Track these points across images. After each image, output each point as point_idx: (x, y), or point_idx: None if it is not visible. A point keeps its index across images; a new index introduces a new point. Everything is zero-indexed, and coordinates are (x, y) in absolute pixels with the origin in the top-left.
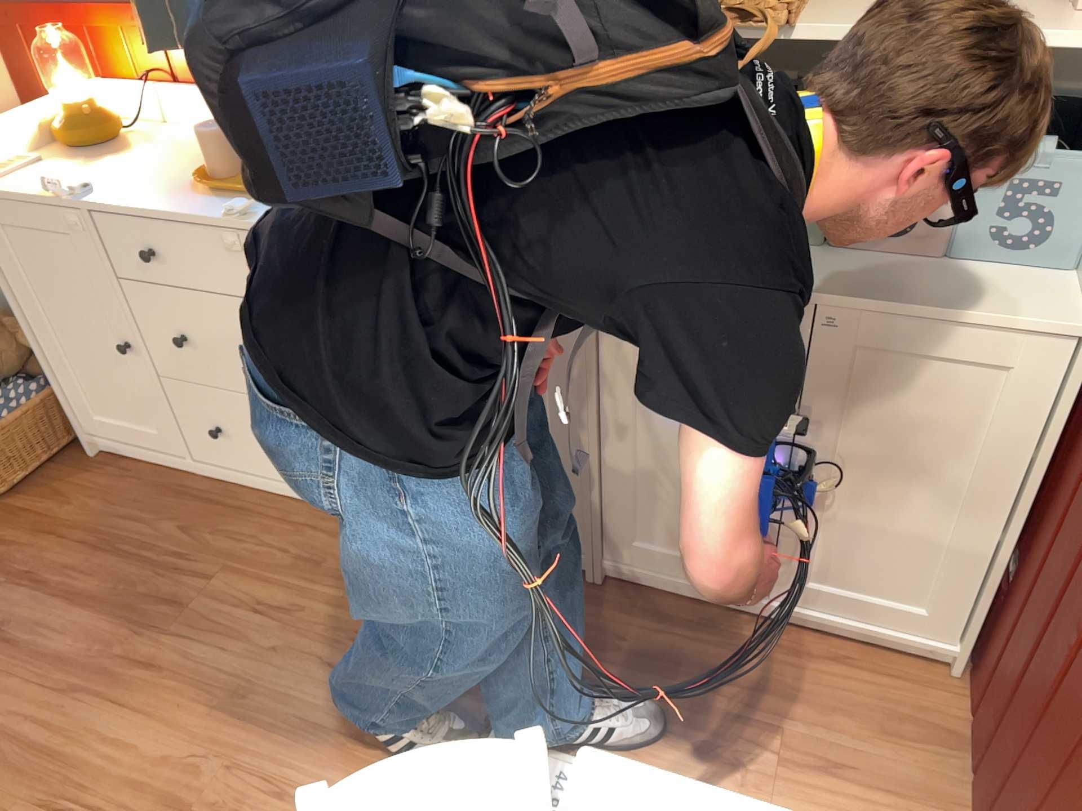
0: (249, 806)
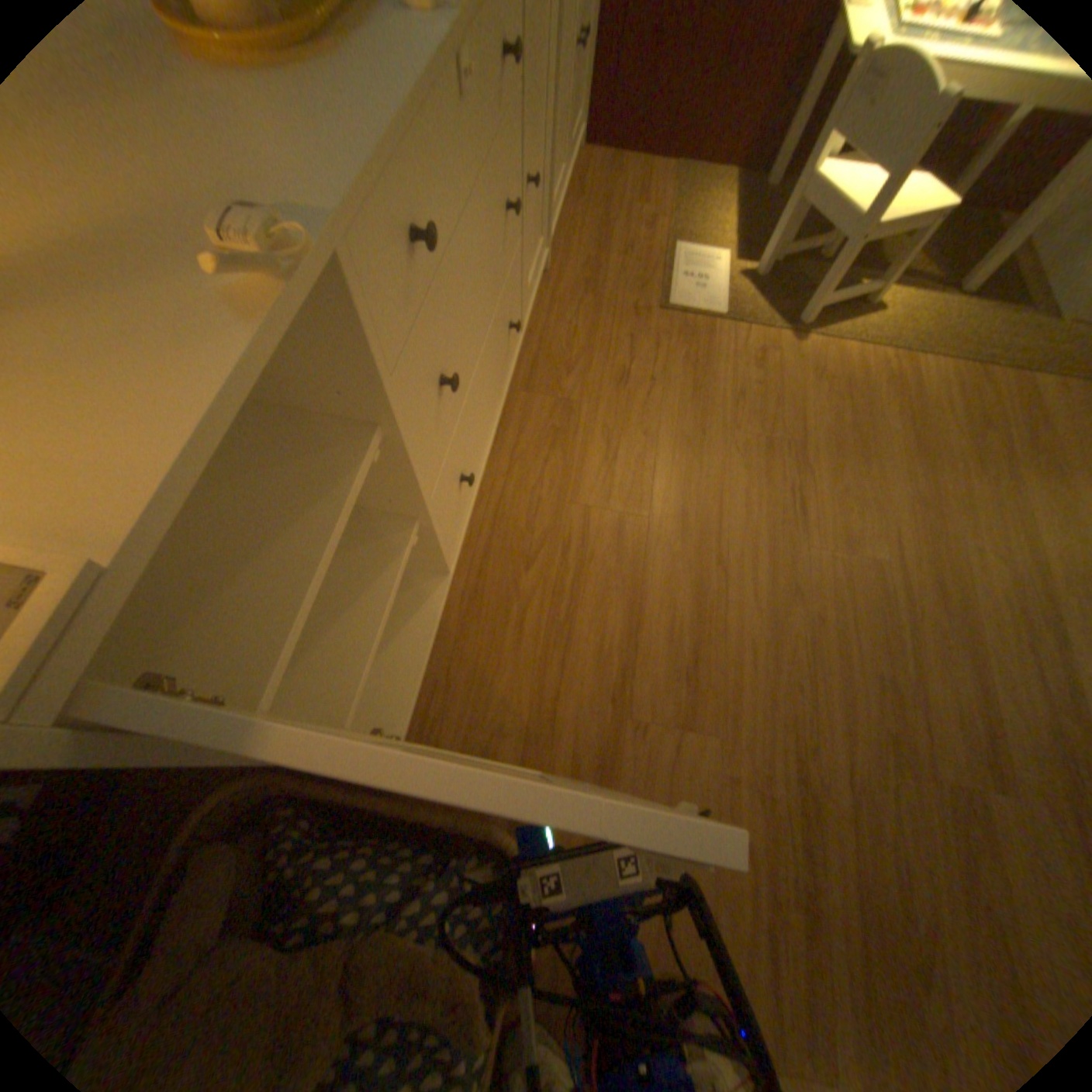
0: (759, 411)
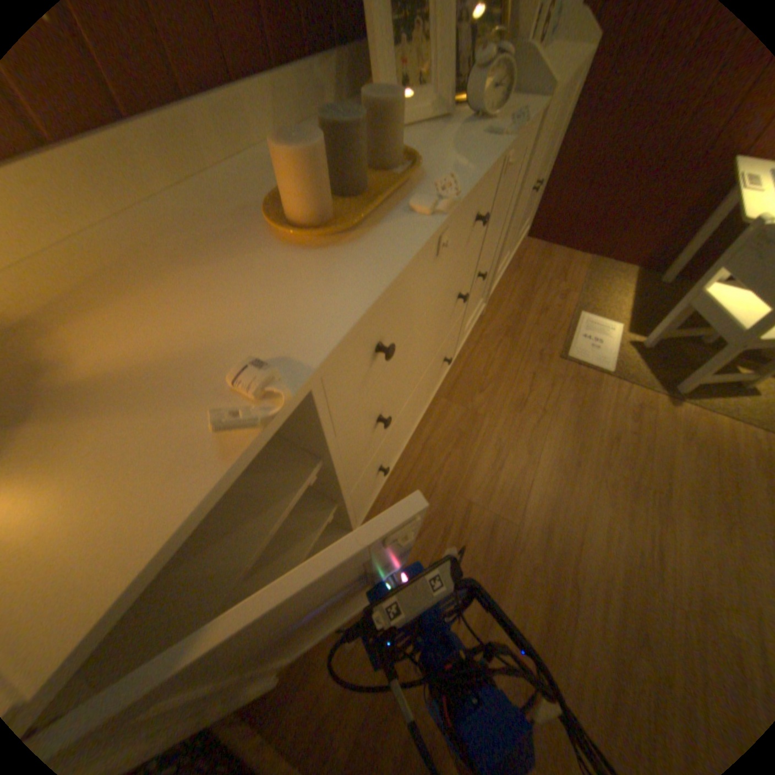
0: (632, 457)
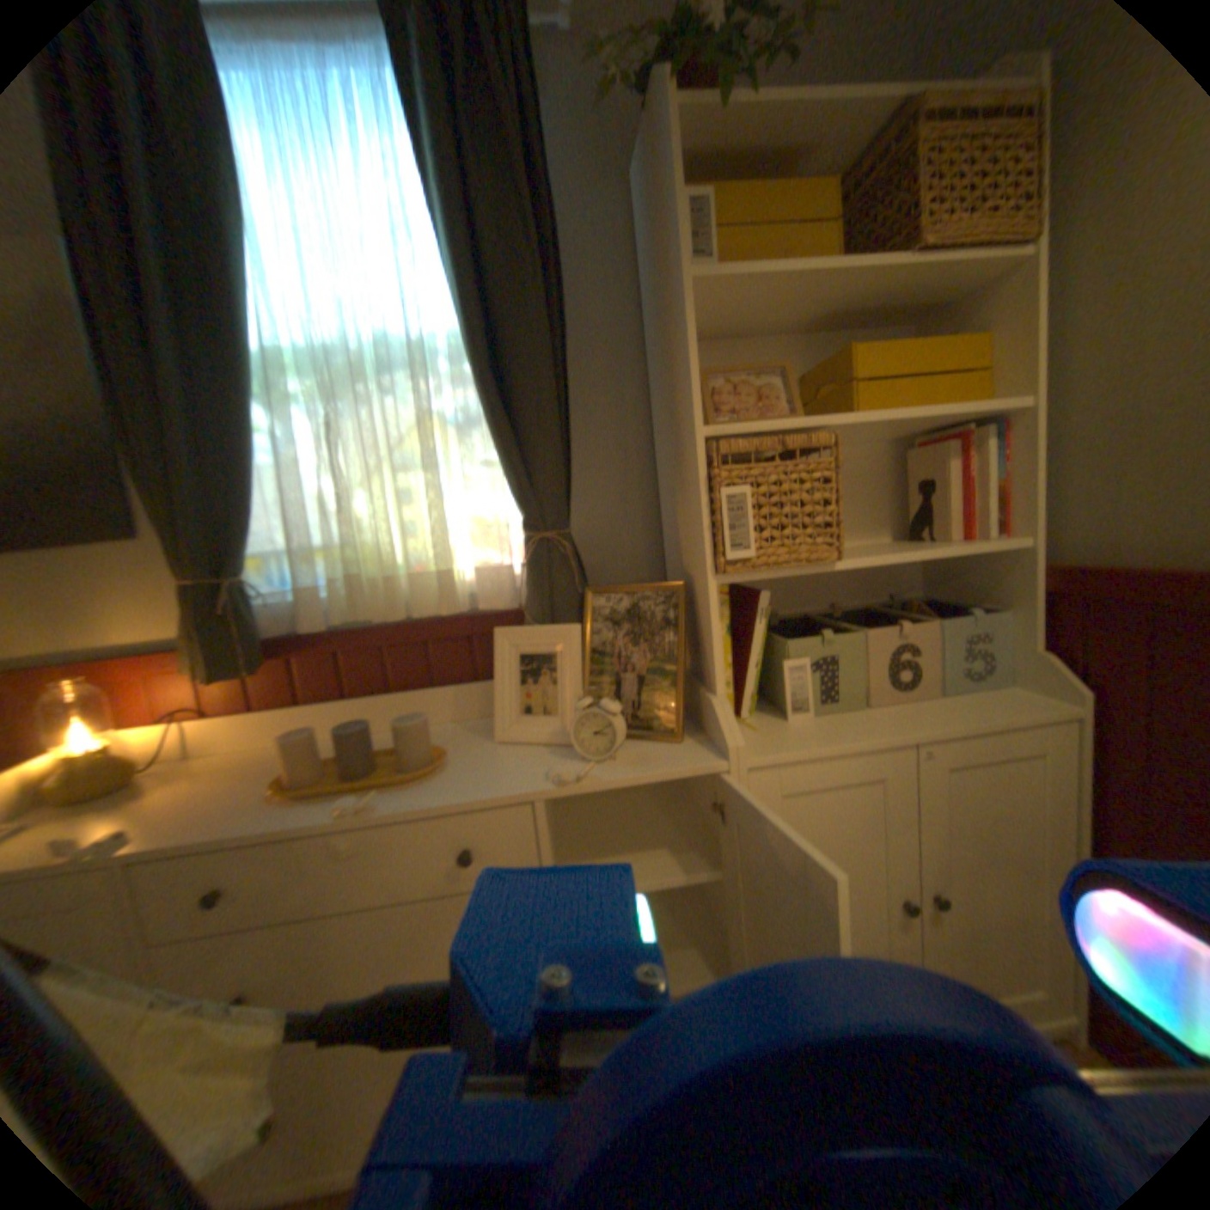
0: None
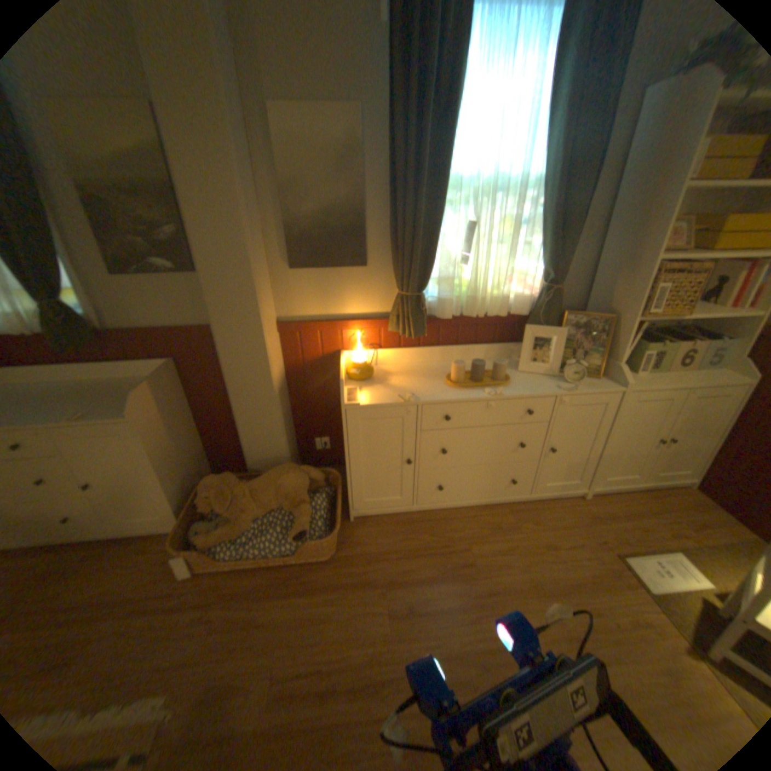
0: (597, 632)
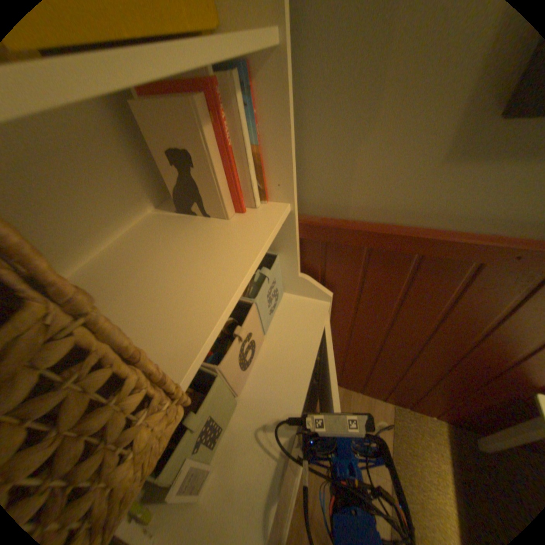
0: None
